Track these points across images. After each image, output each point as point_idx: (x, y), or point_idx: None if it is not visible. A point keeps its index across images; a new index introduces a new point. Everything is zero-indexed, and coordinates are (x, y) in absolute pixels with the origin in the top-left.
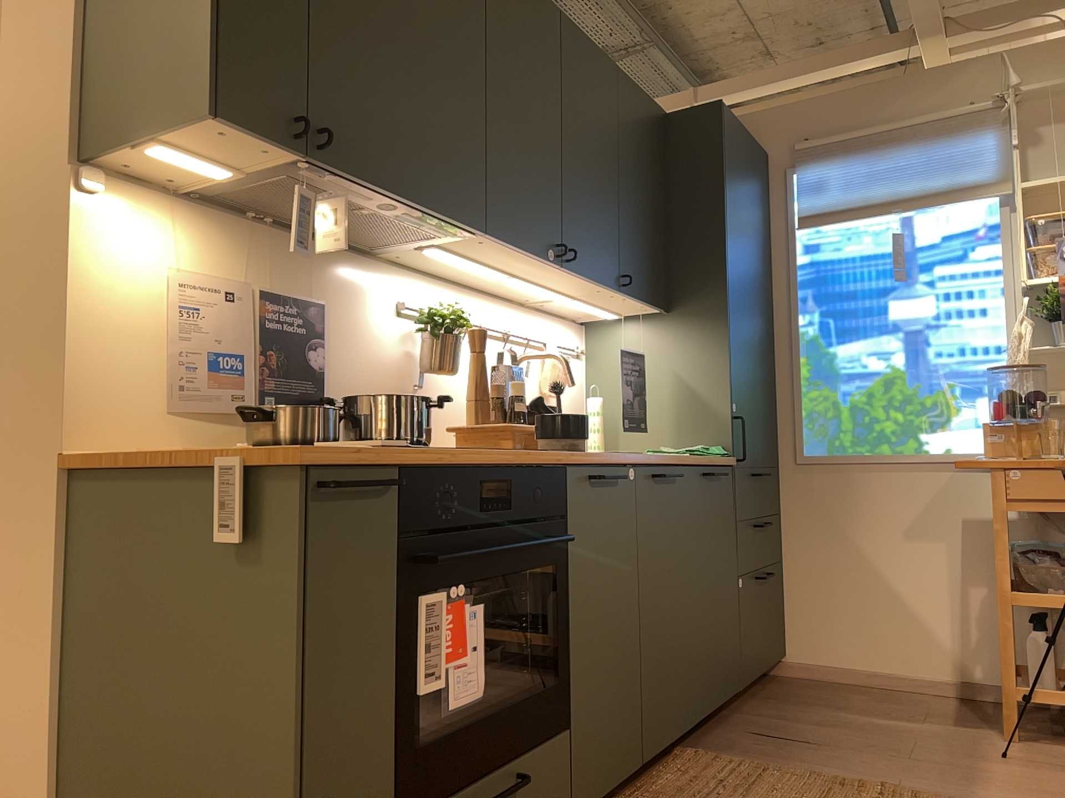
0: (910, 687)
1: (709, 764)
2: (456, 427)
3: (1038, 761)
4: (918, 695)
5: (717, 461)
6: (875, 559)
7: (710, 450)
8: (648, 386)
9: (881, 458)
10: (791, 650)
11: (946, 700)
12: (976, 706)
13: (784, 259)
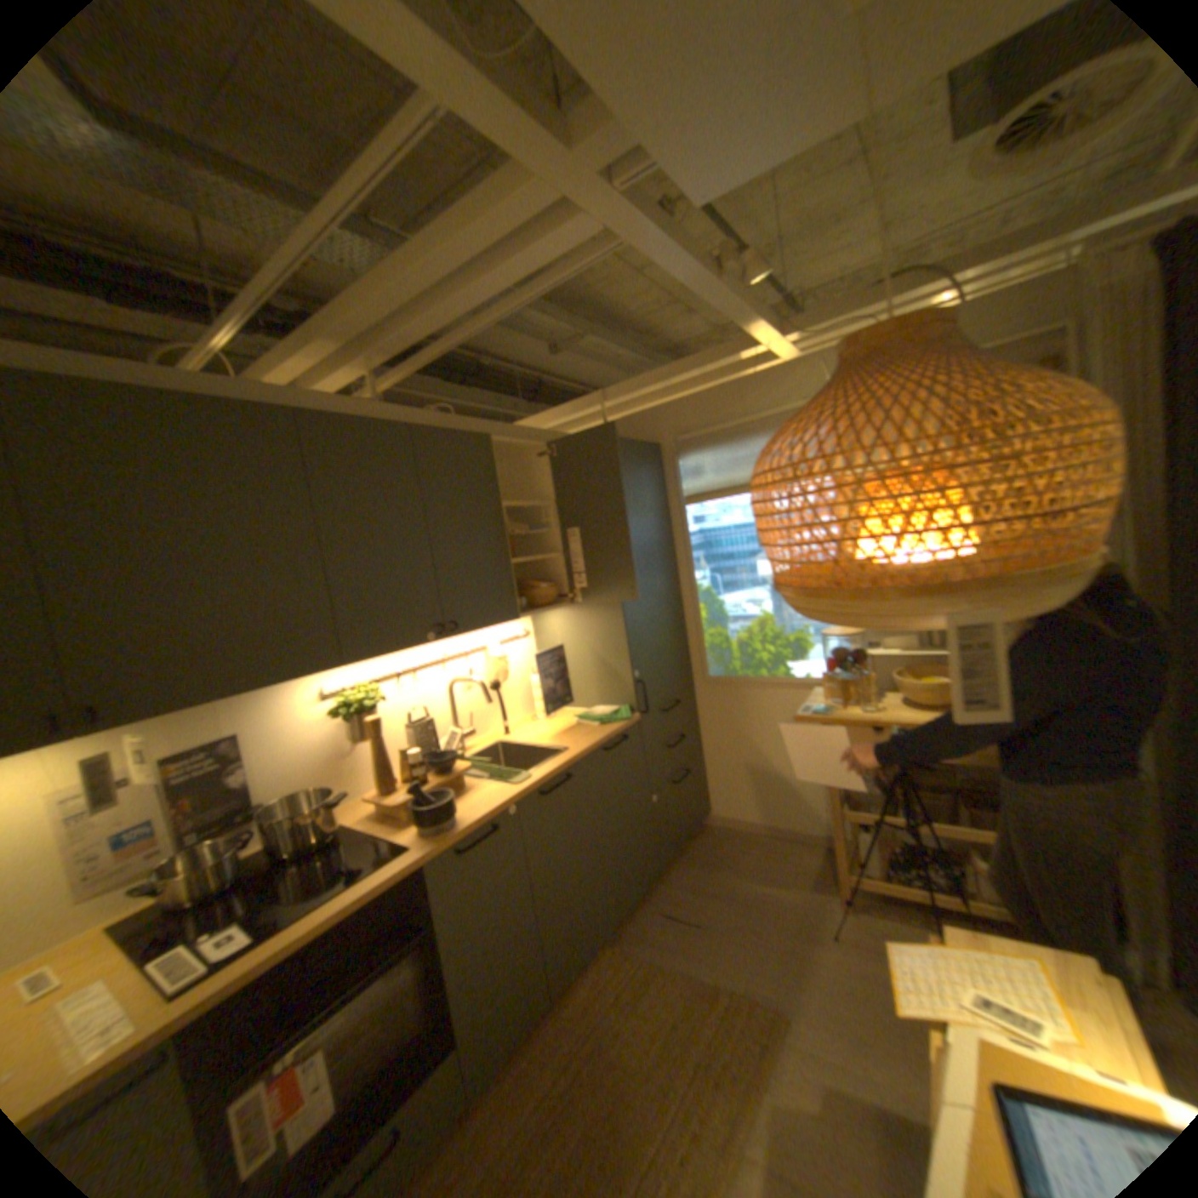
0: (793, 841)
1: (615, 971)
2: (367, 801)
3: (858, 947)
4: (798, 848)
5: (618, 729)
6: (763, 752)
7: (616, 716)
8: (575, 659)
9: (761, 681)
10: (713, 810)
11: (816, 854)
12: (835, 860)
13: (680, 528)
